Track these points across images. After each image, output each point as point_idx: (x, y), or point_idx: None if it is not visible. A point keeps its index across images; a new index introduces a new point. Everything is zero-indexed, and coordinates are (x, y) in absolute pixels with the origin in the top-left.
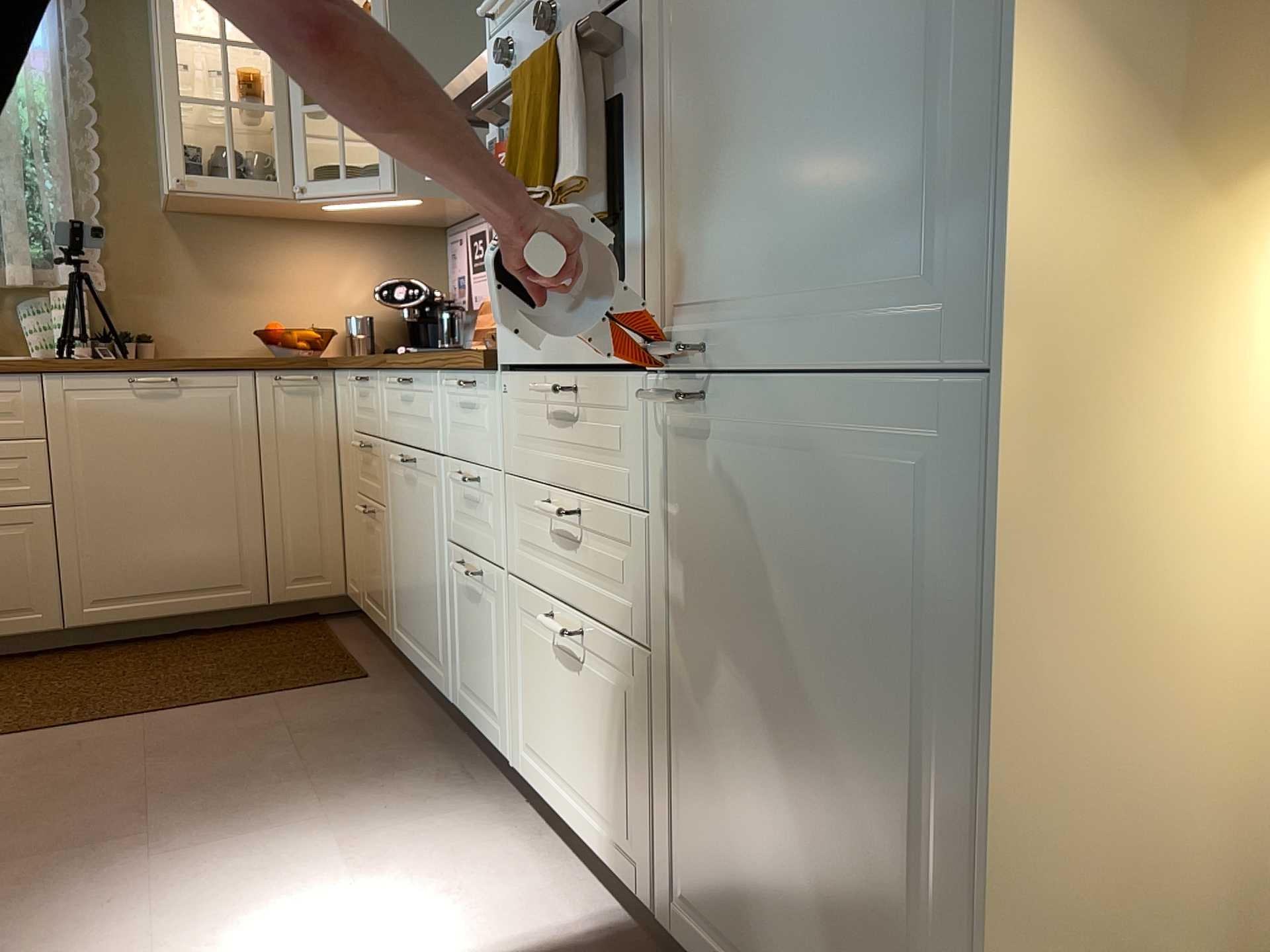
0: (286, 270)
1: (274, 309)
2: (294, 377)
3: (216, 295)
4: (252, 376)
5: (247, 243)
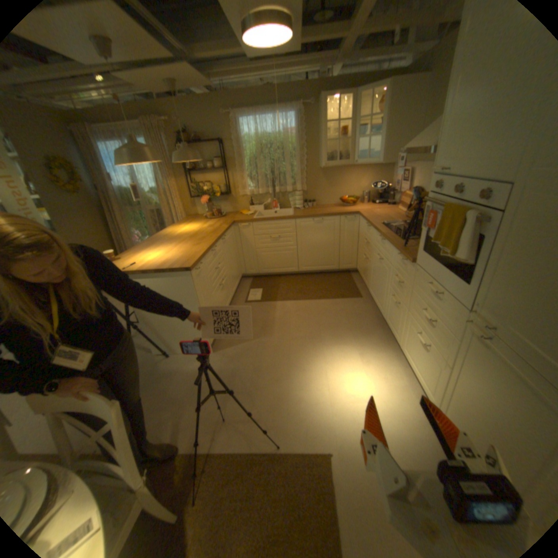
0: (347, 179)
1: (343, 190)
2: (349, 217)
3: (329, 188)
4: (339, 217)
5: (338, 173)
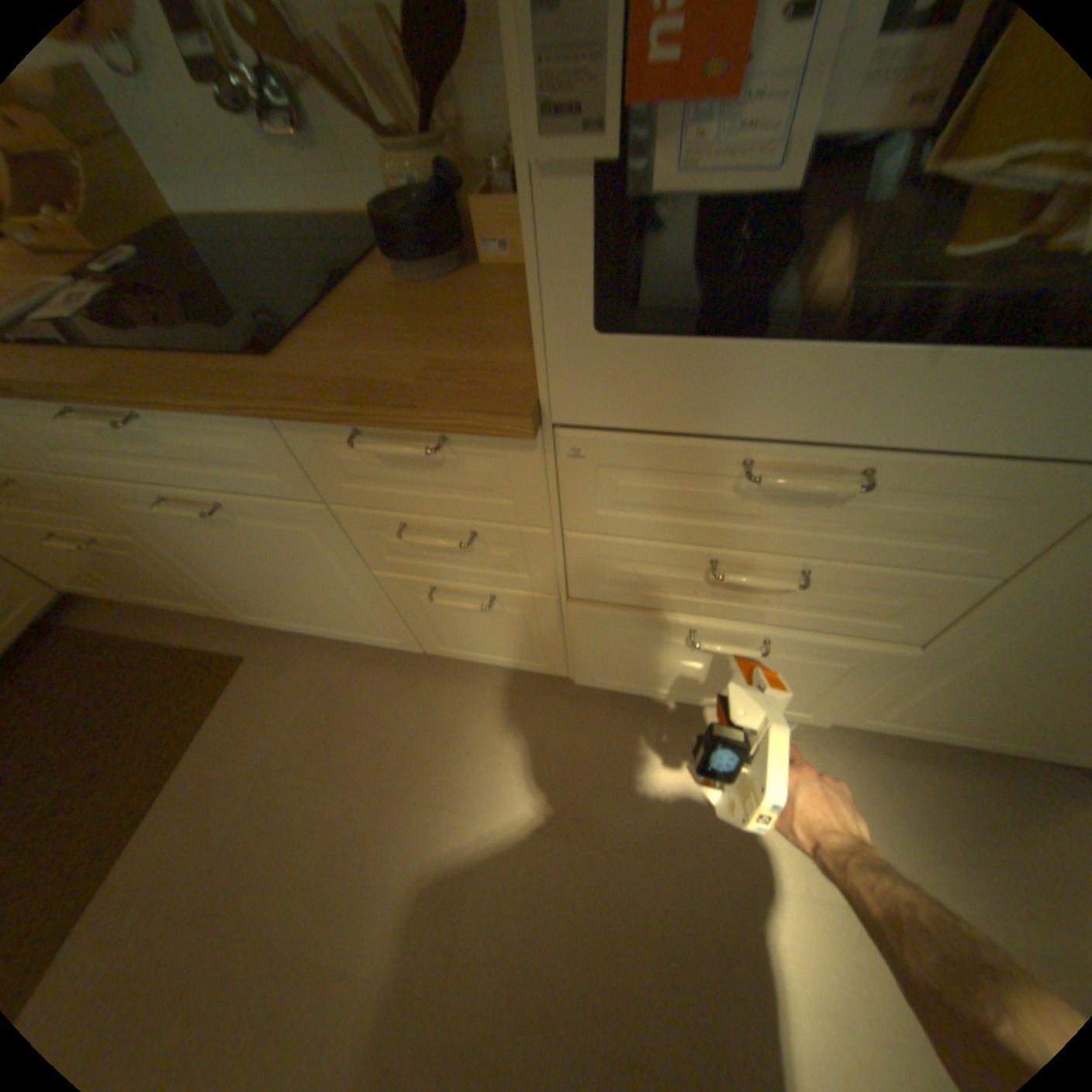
0: None
1: None
2: None
3: None
4: None
5: None
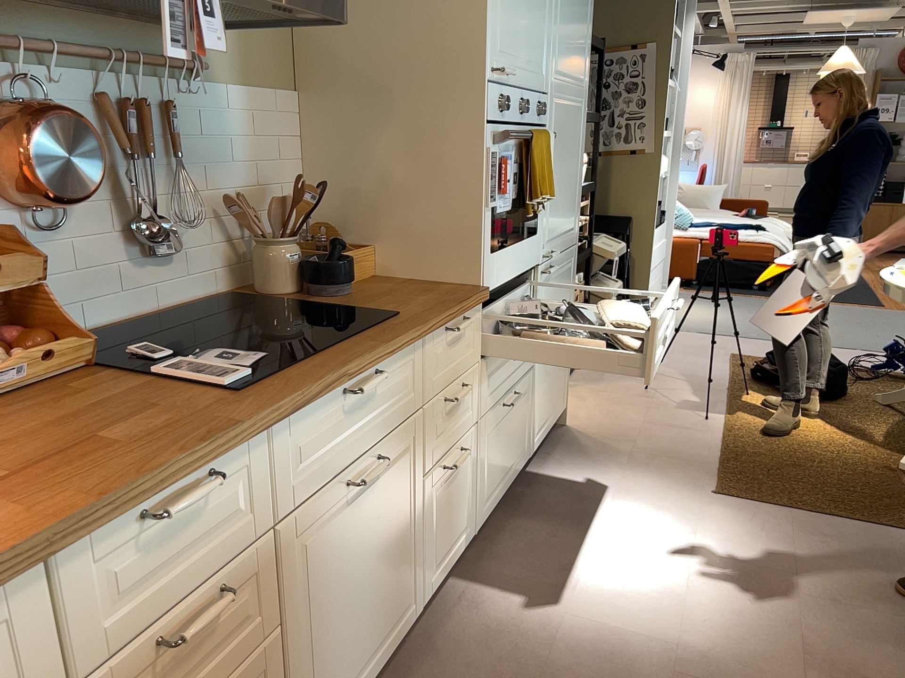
0: None
1: None
2: None
3: None
4: None
5: None
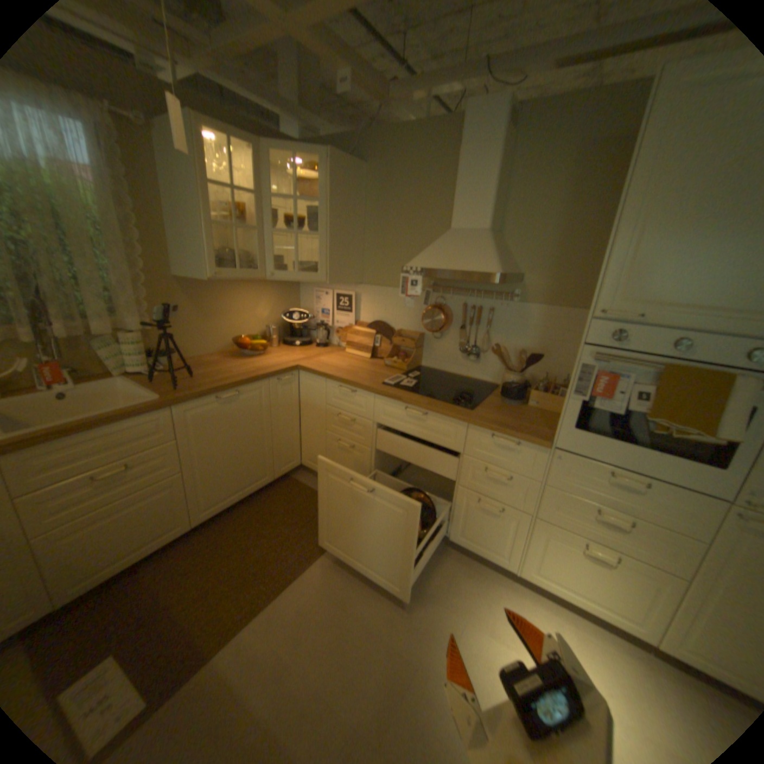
0: (235, 306)
1: (231, 326)
2: (287, 379)
3: (203, 323)
4: (268, 382)
5: (216, 293)
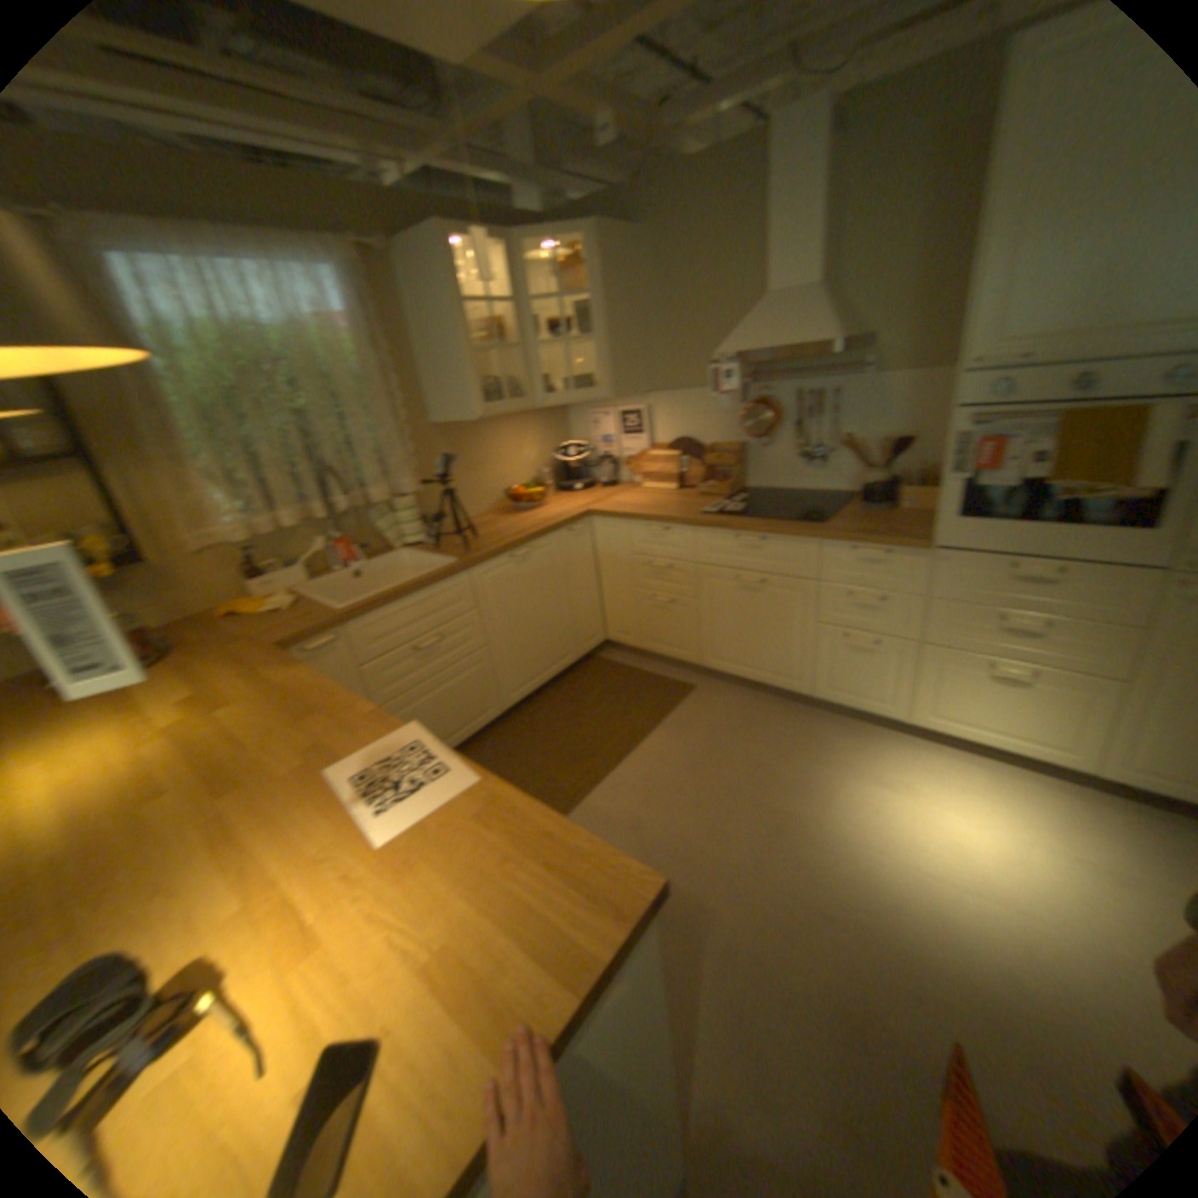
0: (494, 451)
1: (493, 478)
2: (576, 530)
3: (464, 477)
4: (556, 535)
5: (473, 438)
